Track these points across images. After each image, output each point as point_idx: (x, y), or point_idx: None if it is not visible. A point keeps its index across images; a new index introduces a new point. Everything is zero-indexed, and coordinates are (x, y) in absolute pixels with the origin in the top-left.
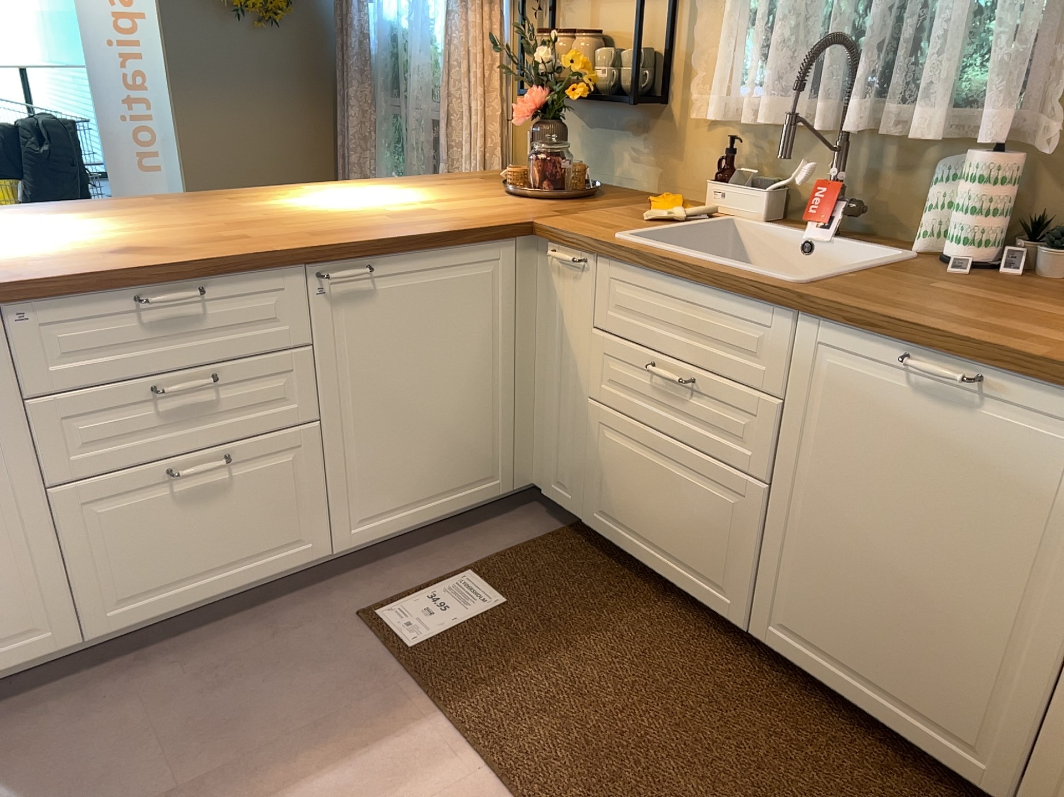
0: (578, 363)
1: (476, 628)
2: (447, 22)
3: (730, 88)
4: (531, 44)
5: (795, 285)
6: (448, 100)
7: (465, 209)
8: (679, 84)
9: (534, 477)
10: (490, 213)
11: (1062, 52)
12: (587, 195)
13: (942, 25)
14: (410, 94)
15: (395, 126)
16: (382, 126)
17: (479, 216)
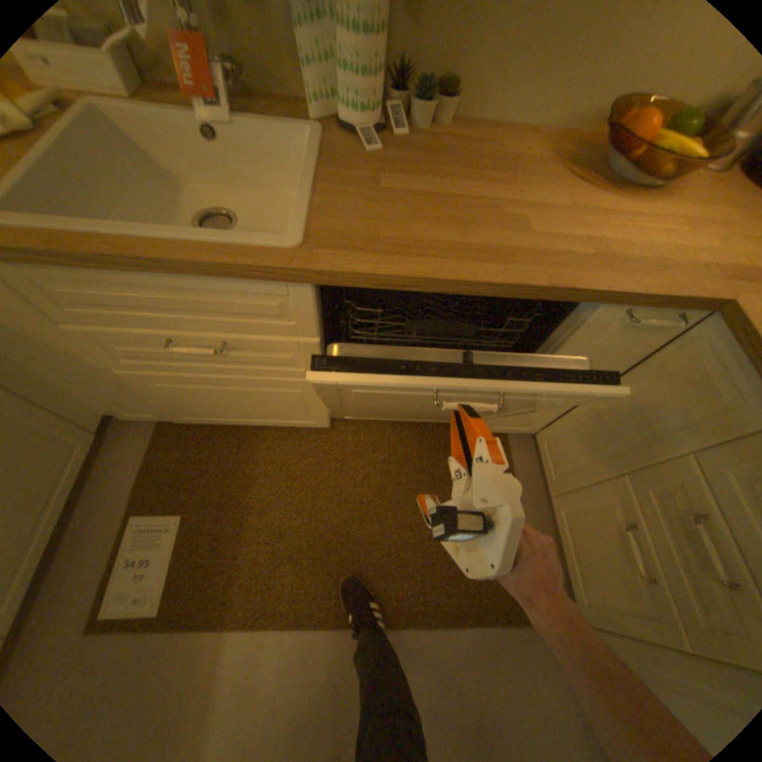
0: (69, 352)
1: (182, 555)
2: None
3: None
4: None
5: (297, 250)
6: None
7: None
8: None
9: (100, 413)
10: None
11: None
12: None
13: None
14: None
15: None
16: None
17: None
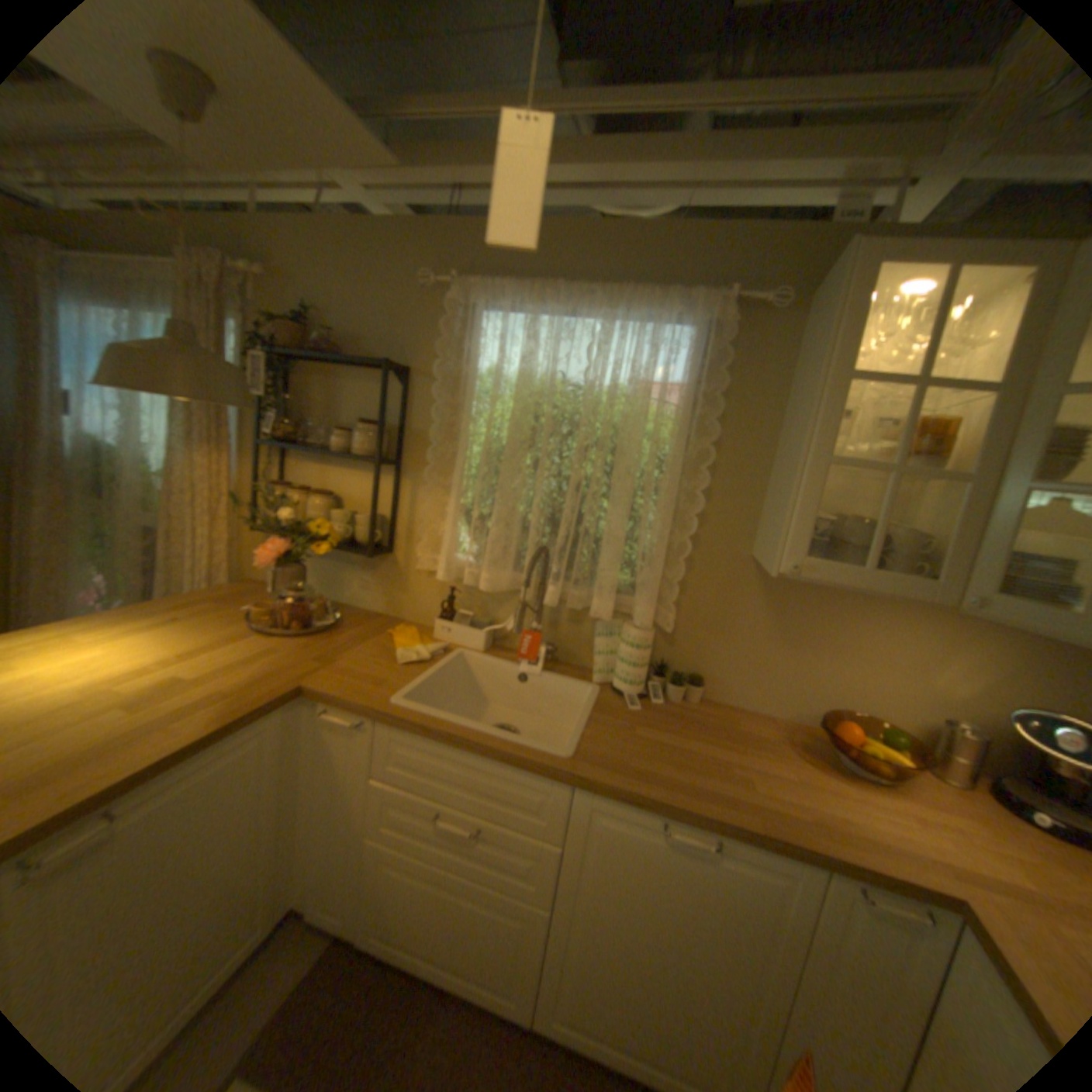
0: (350, 809)
1: None
2: (162, 447)
3: (454, 557)
4: (269, 498)
5: (567, 761)
6: (166, 520)
7: (216, 673)
8: (403, 540)
9: (293, 904)
10: (249, 679)
11: (668, 569)
12: (330, 626)
13: (606, 547)
14: (111, 500)
15: (91, 525)
16: (74, 525)
17: (237, 686)
